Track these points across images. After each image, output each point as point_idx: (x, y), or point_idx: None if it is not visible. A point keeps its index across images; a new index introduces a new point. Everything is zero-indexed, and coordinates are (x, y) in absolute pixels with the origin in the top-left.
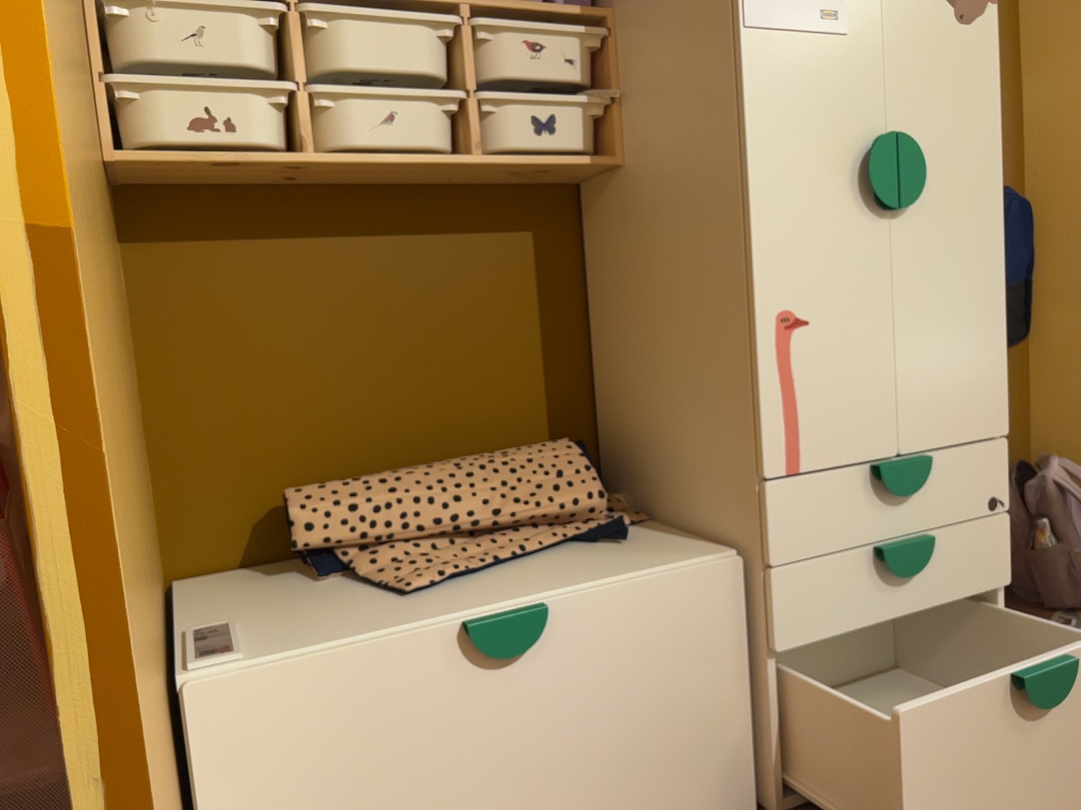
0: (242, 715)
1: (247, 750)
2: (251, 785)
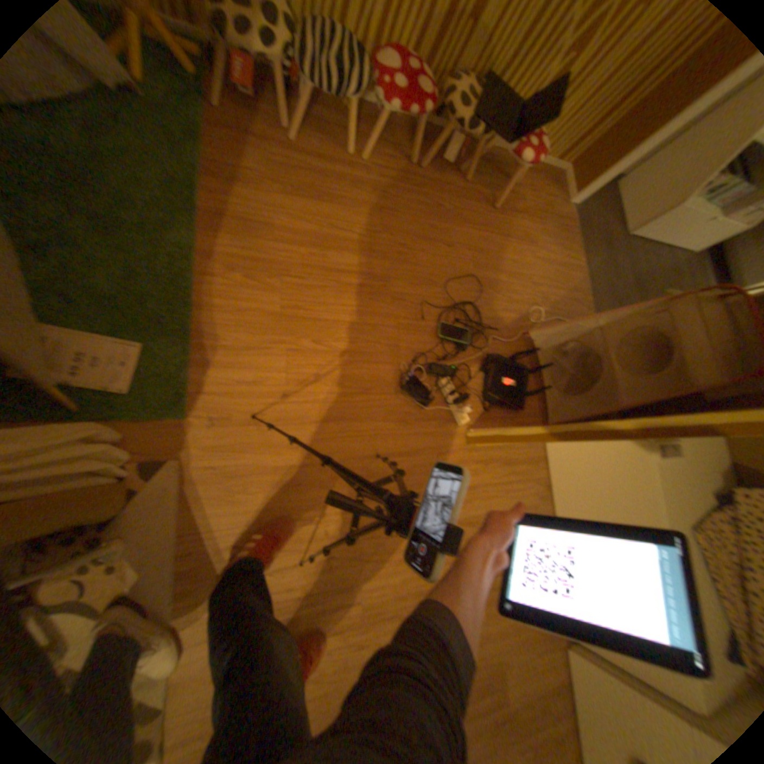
0: (638, 460)
1: (625, 460)
2: (612, 460)
